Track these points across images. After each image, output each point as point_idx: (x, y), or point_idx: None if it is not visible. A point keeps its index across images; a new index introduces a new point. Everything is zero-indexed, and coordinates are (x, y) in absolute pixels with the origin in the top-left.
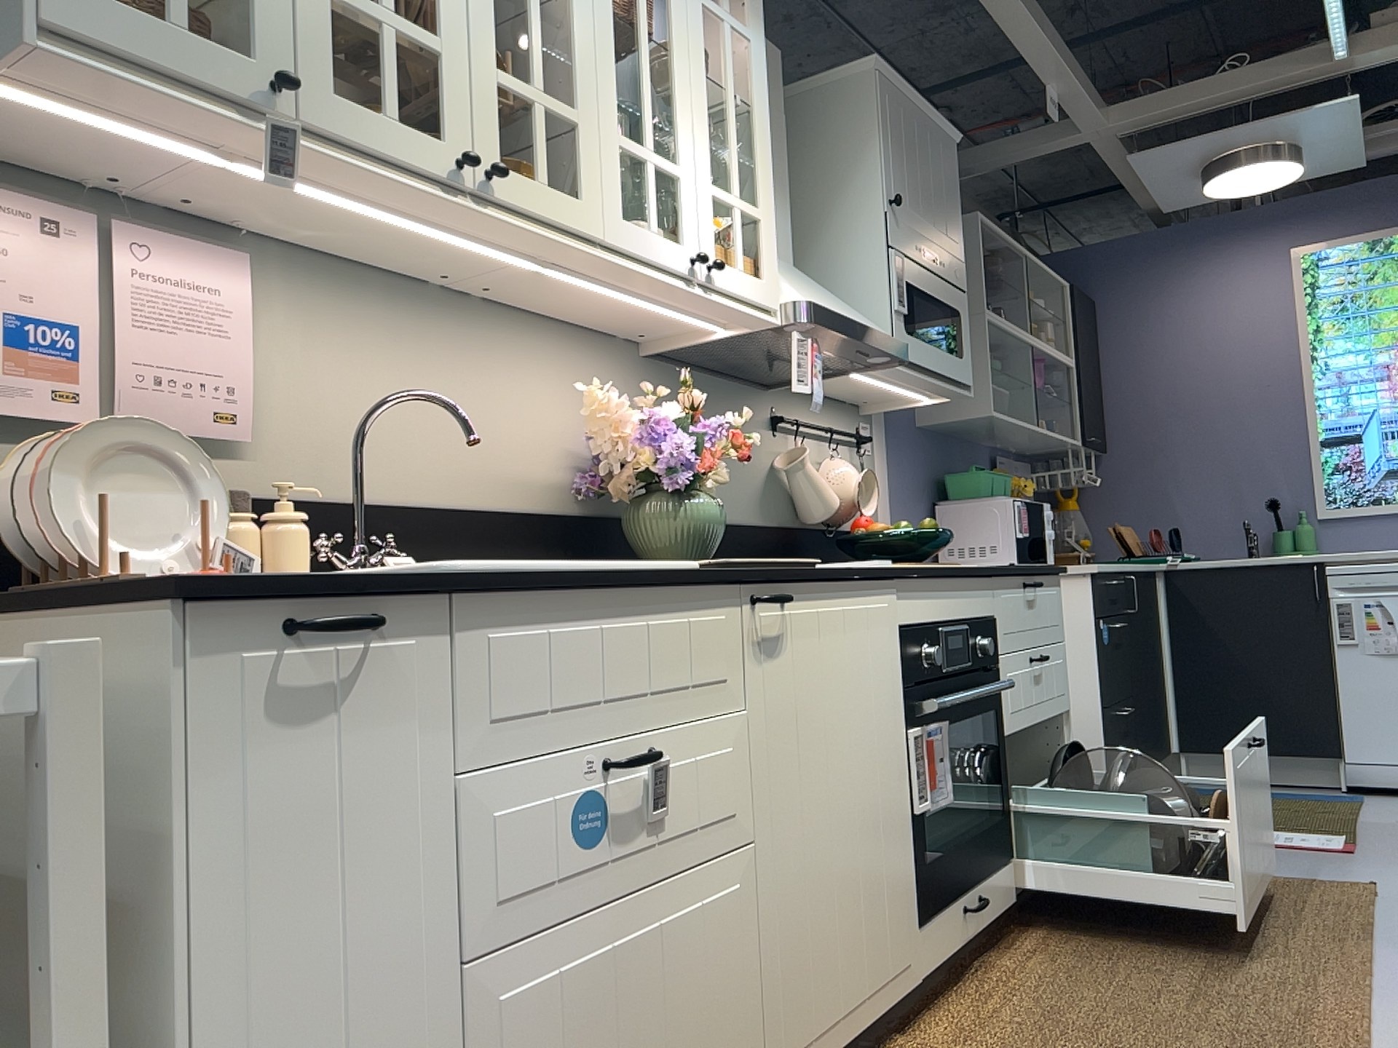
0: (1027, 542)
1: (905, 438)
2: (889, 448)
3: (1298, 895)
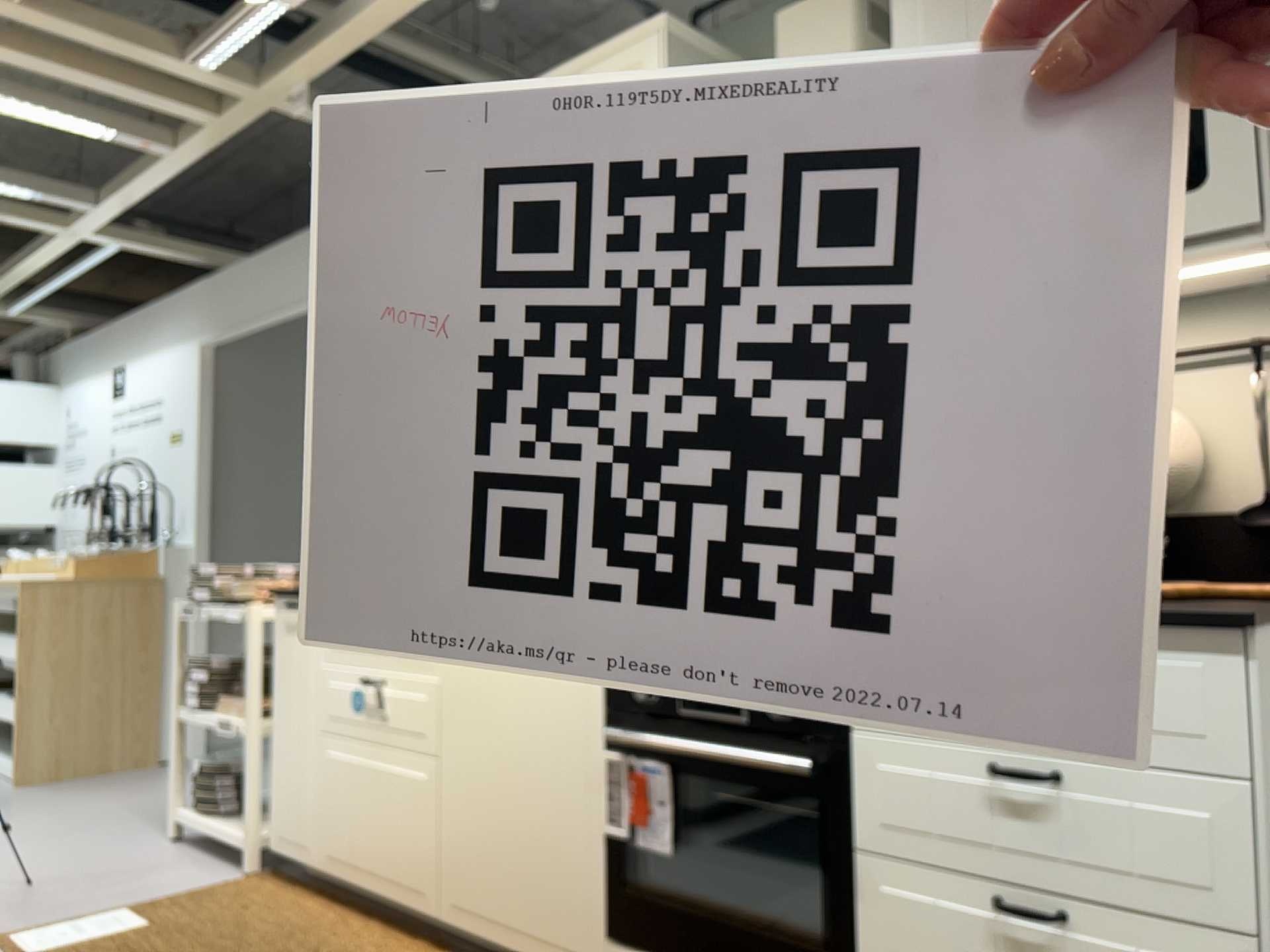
0: None
1: None
2: None
3: None
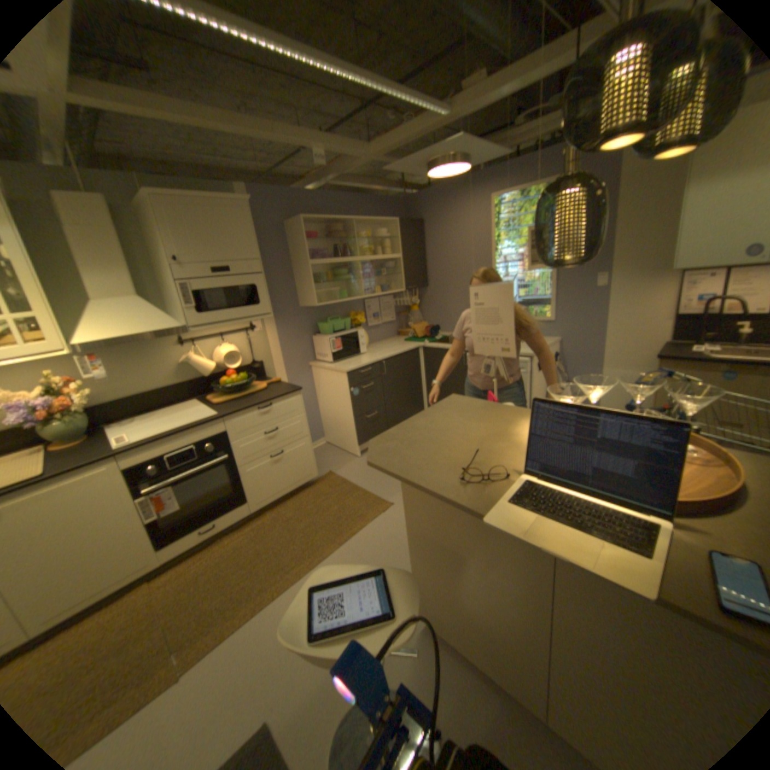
0: (338, 354)
1: (287, 317)
2: (274, 325)
3: (358, 511)
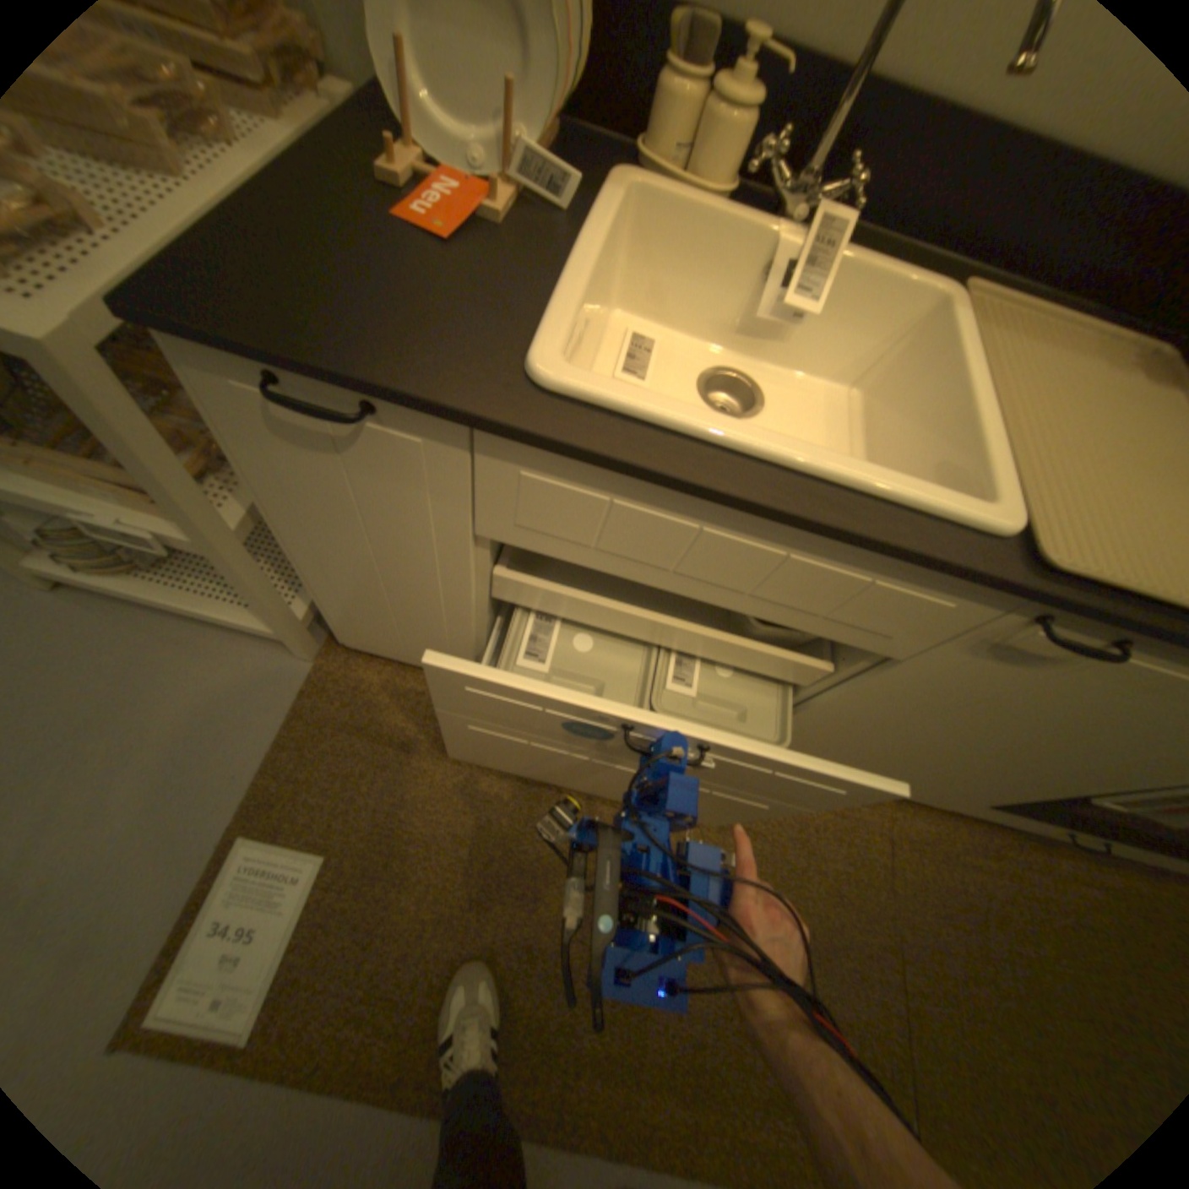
0: None
1: None
2: None
3: None
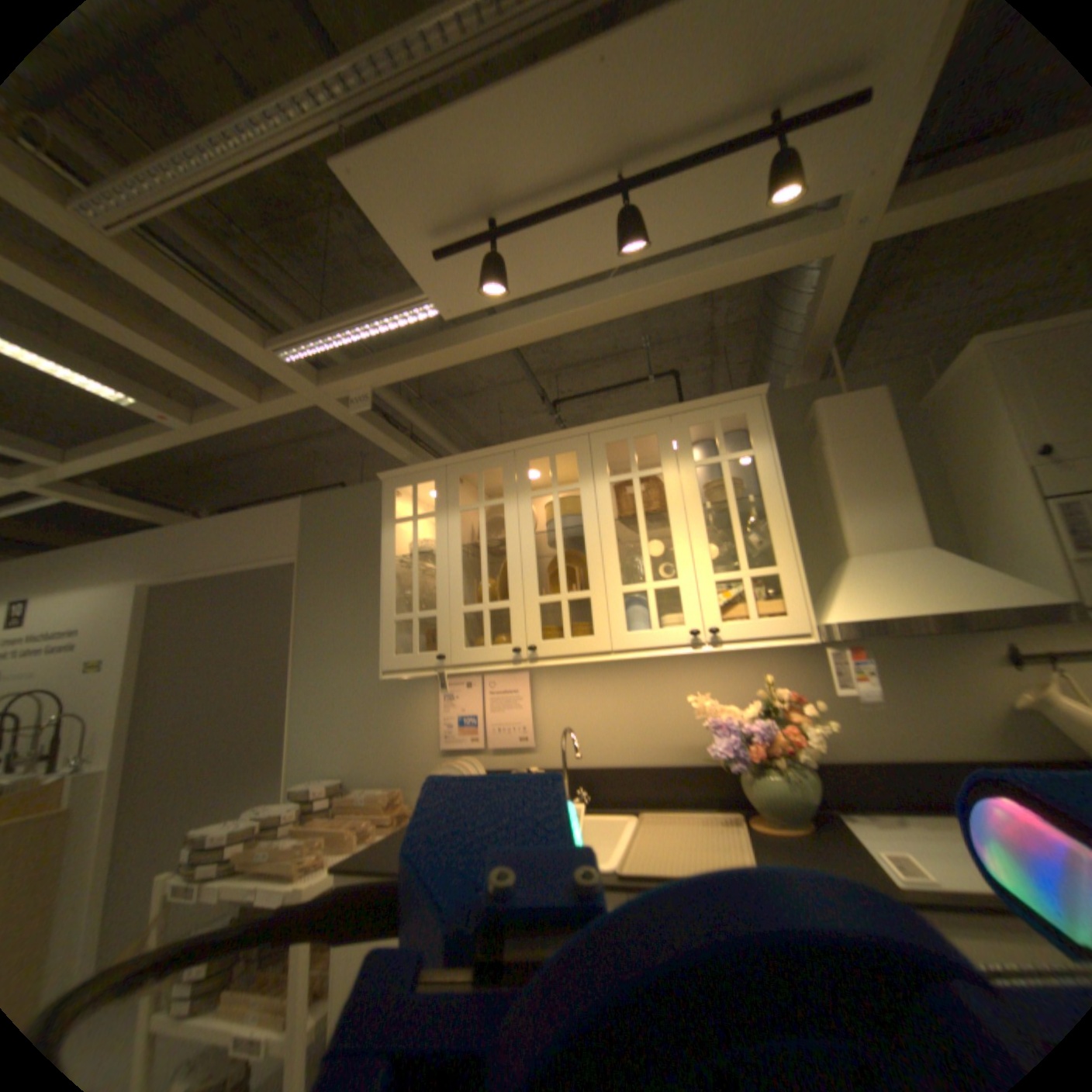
0: None
1: None
2: None
3: None
